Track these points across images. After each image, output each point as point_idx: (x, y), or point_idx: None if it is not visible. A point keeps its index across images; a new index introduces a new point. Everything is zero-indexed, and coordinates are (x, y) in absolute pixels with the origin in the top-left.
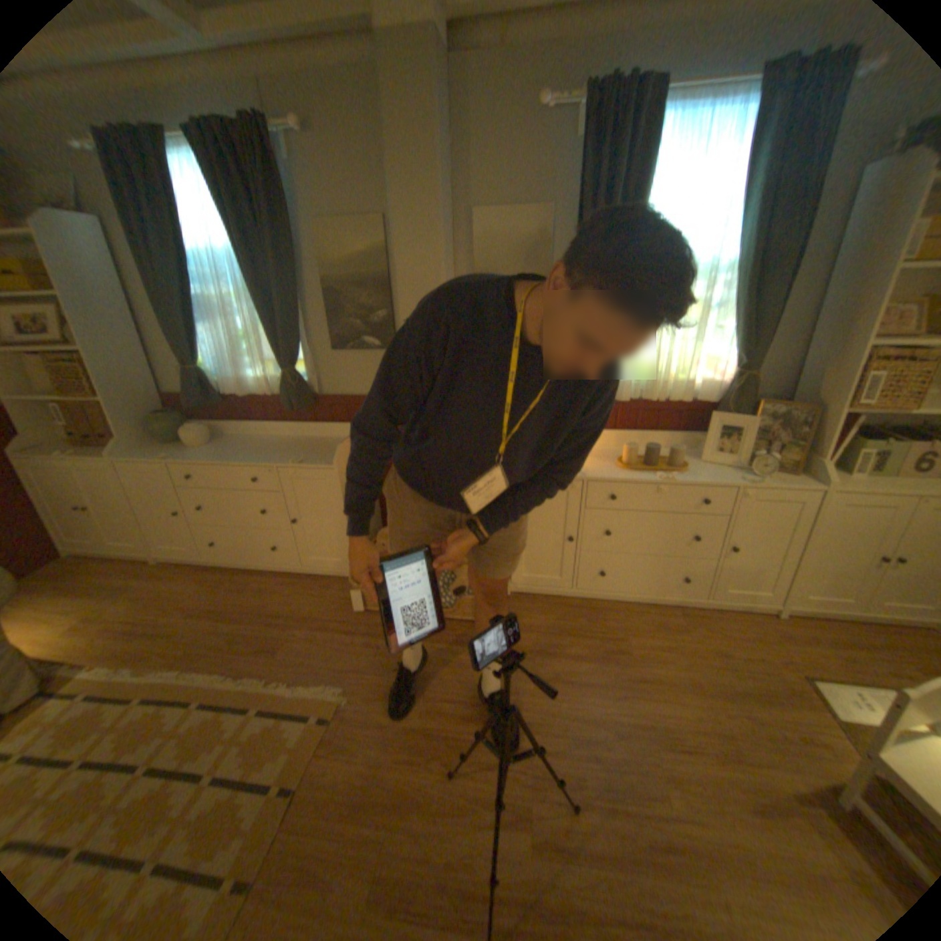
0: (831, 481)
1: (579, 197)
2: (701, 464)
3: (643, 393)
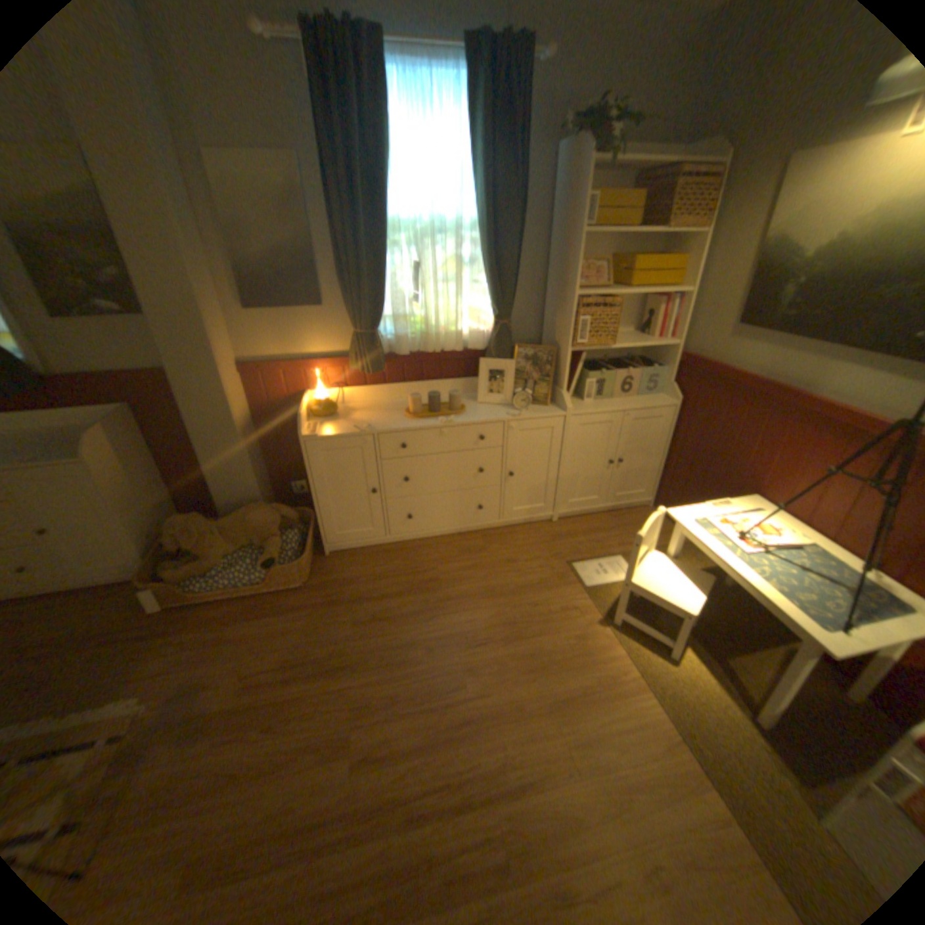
0: (567, 407)
1: (318, 148)
2: (478, 405)
3: (422, 346)
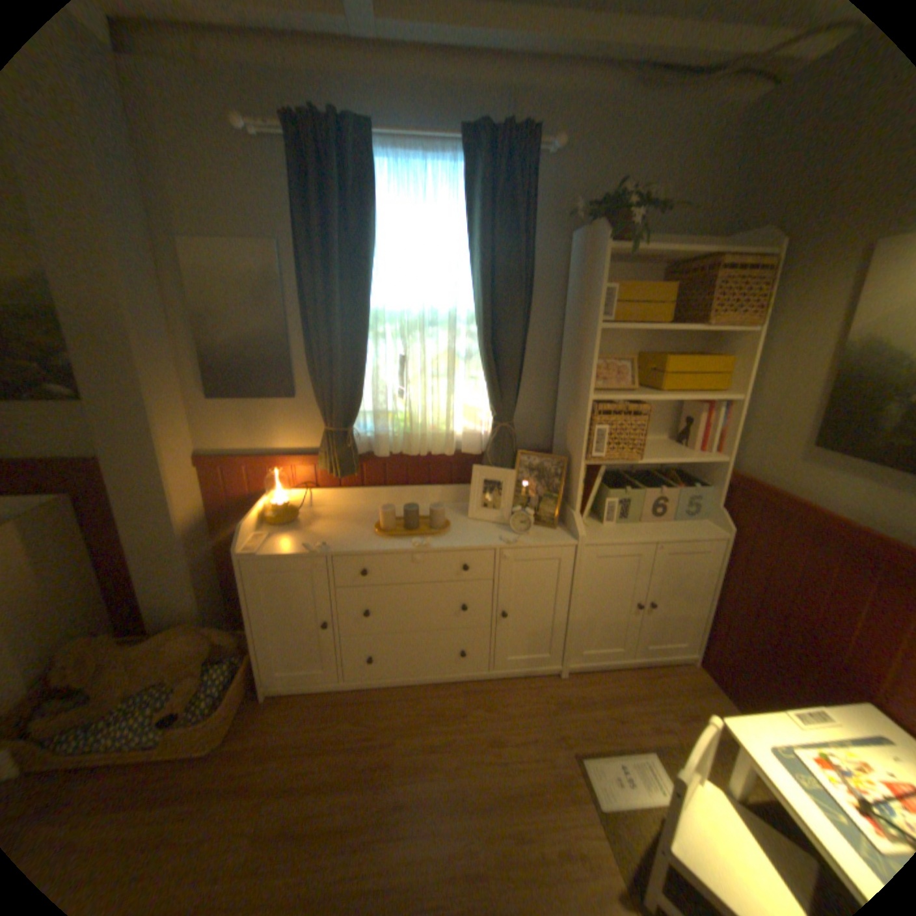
0: (579, 534)
1: (293, 235)
2: (468, 520)
3: (405, 446)
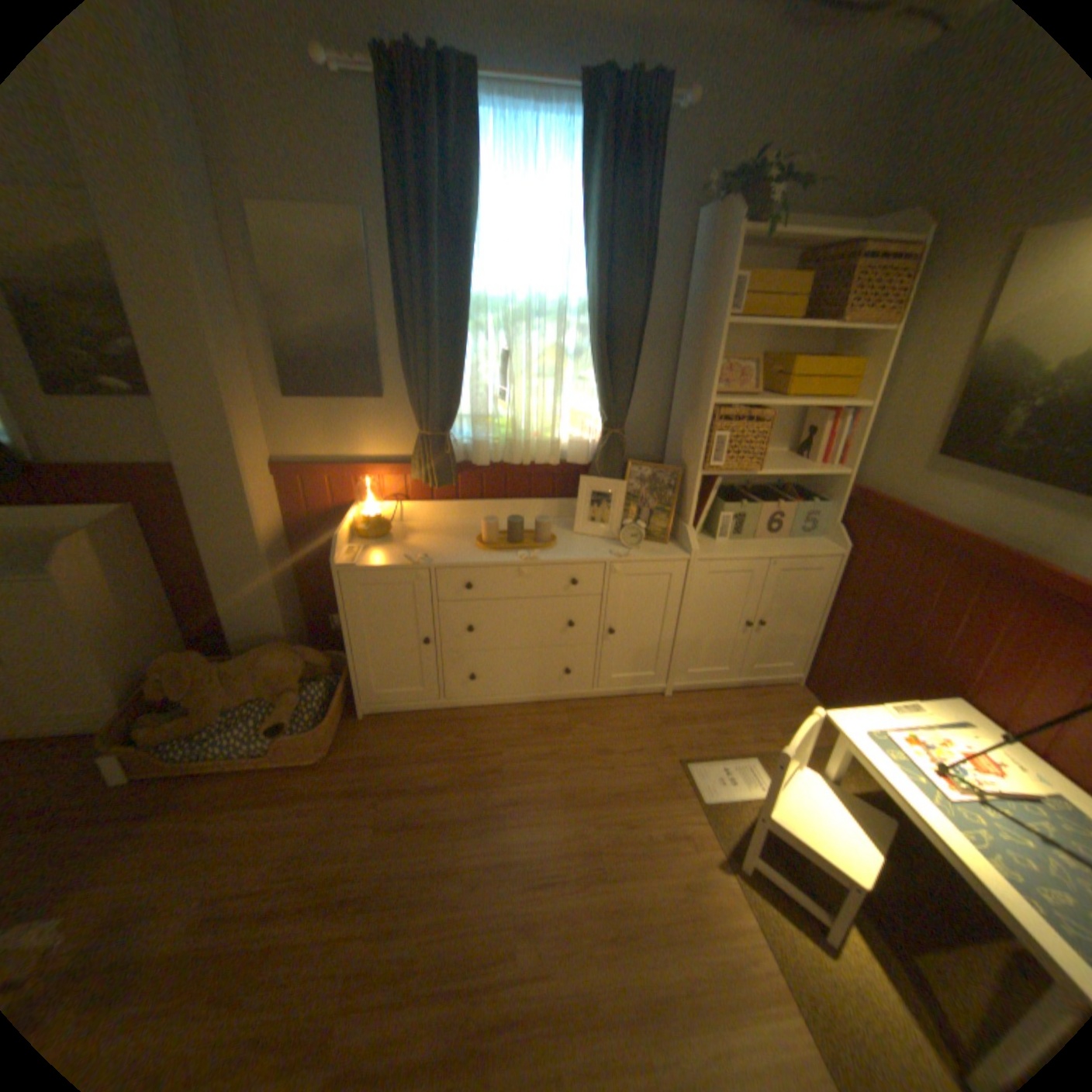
0: (692, 548)
1: (386, 204)
2: (574, 536)
3: (506, 455)
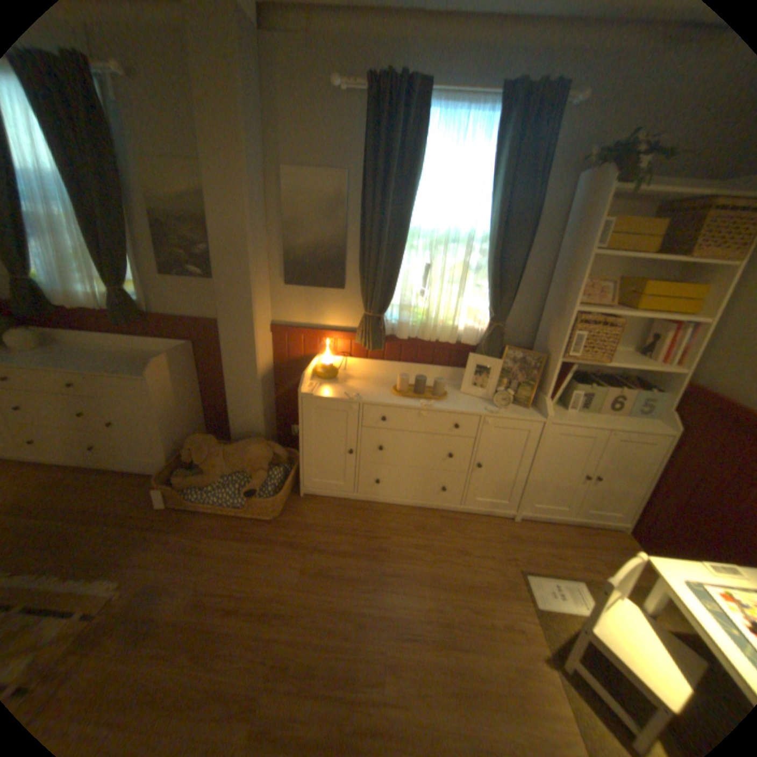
0: (548, 414)
1: (363, 168)
2: (460, 394)
3: (419, 334)
